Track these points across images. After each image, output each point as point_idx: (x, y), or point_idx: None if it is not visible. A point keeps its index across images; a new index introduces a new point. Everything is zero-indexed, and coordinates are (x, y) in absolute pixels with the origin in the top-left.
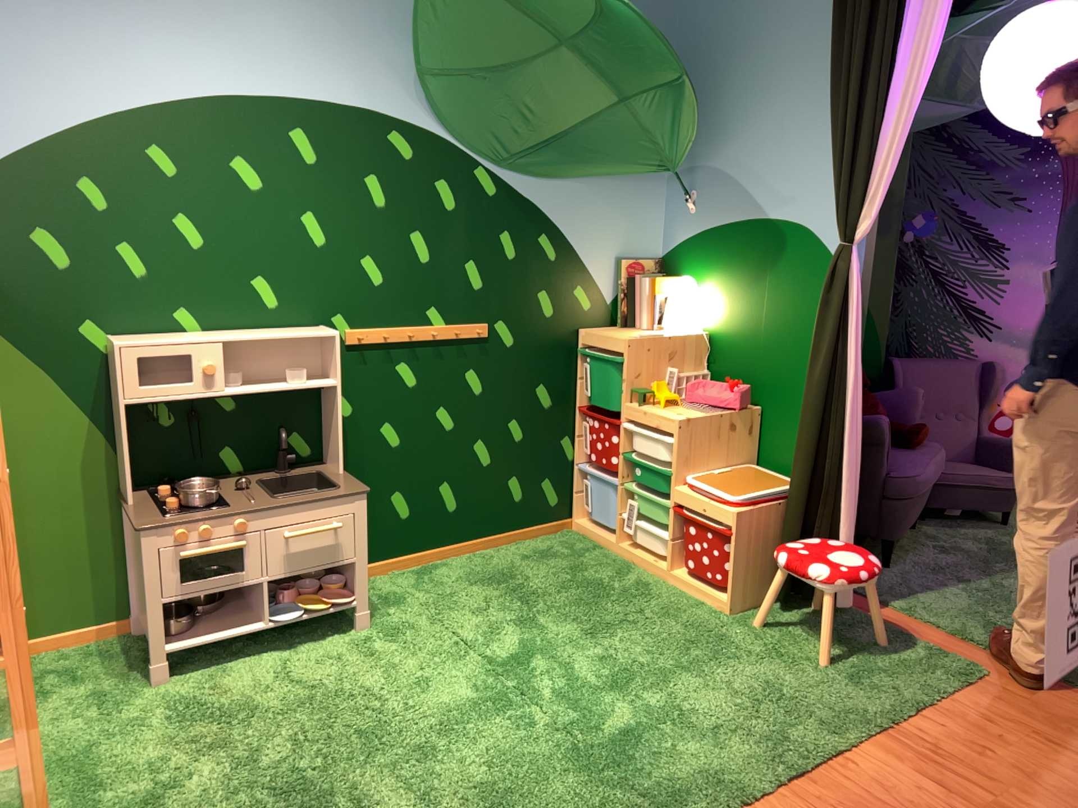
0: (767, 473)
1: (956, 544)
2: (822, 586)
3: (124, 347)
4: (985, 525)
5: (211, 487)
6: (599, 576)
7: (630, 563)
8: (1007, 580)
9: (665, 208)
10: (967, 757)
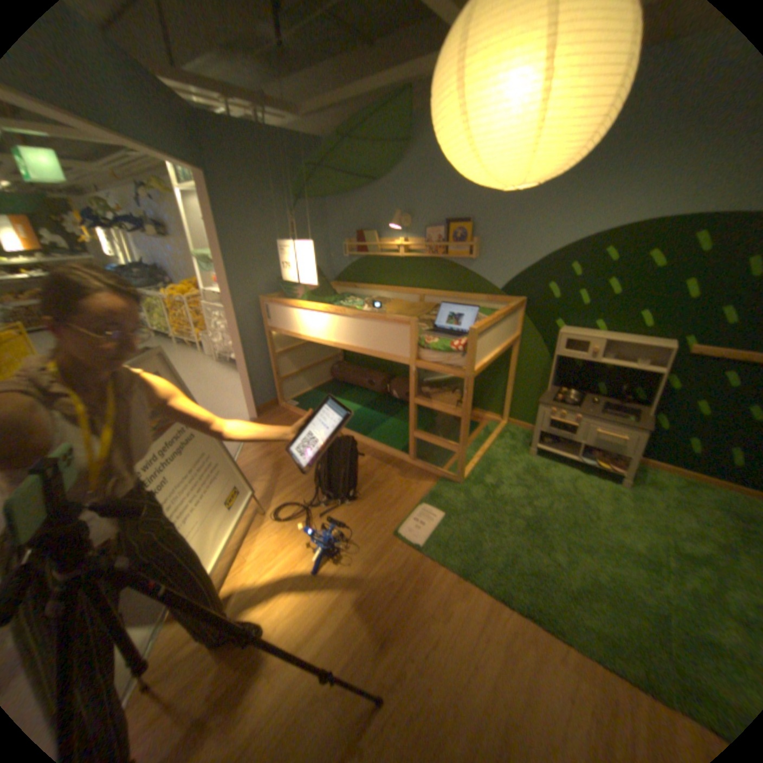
0: None
1: None
2: None
3: (561, 334)
4: None
5: (583, 397)
6: None
7: None
8: None
9: None
10: None
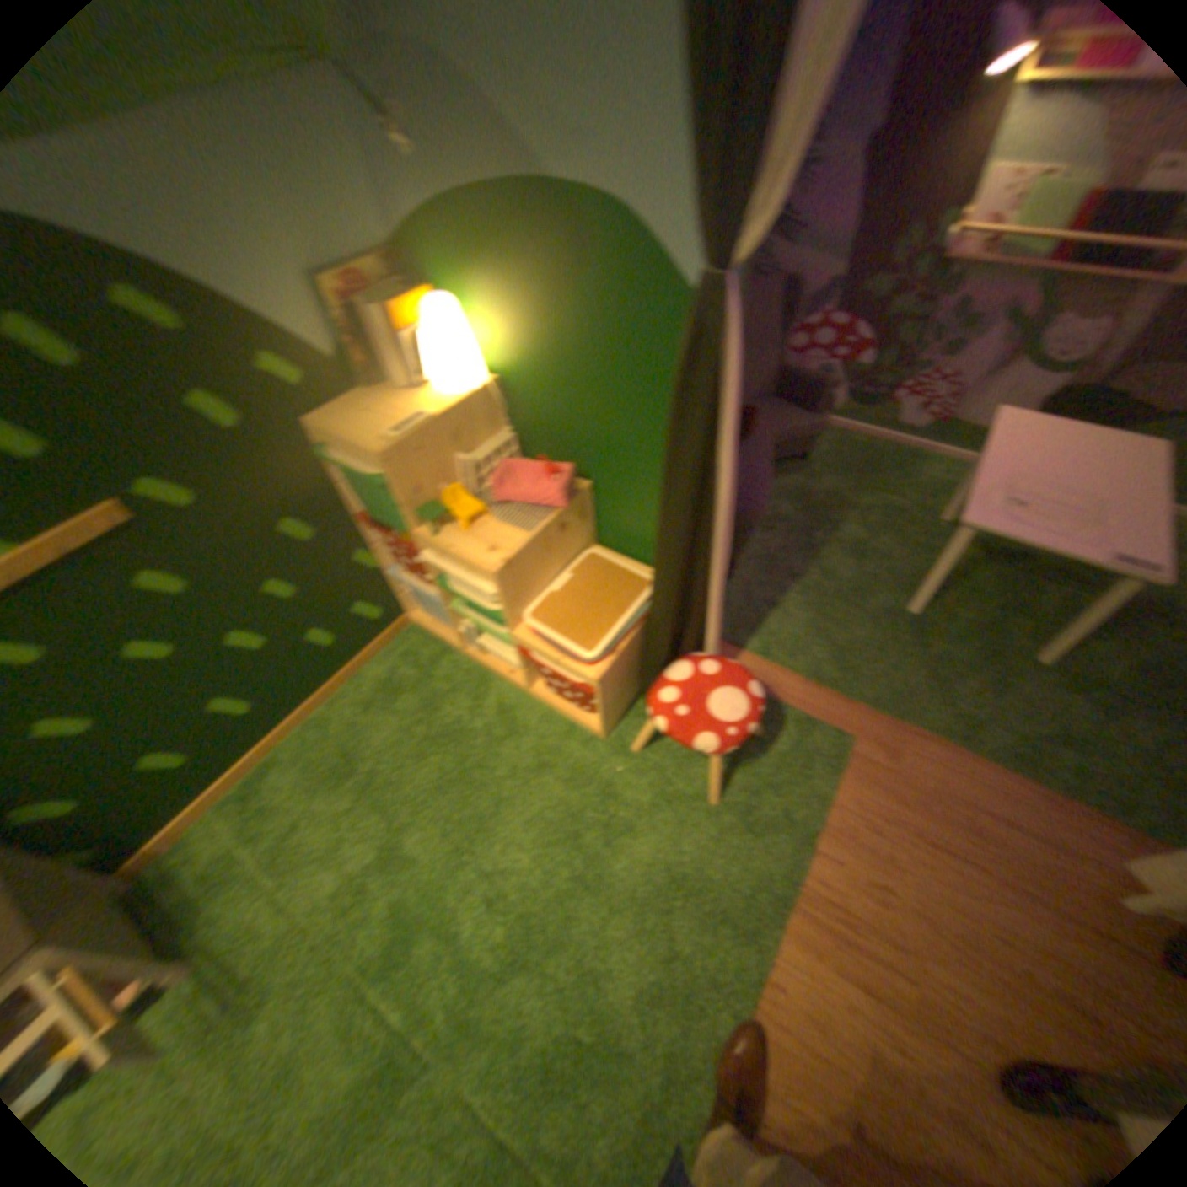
0: (613, 563)
1: (776, 512)
2: (711, 758)
3: None
4: (792, 469)
5: None
6: (457, 712)
7: (485, 670)
8: (832, 563)
9: (358, 143)
10: (875, 919)
